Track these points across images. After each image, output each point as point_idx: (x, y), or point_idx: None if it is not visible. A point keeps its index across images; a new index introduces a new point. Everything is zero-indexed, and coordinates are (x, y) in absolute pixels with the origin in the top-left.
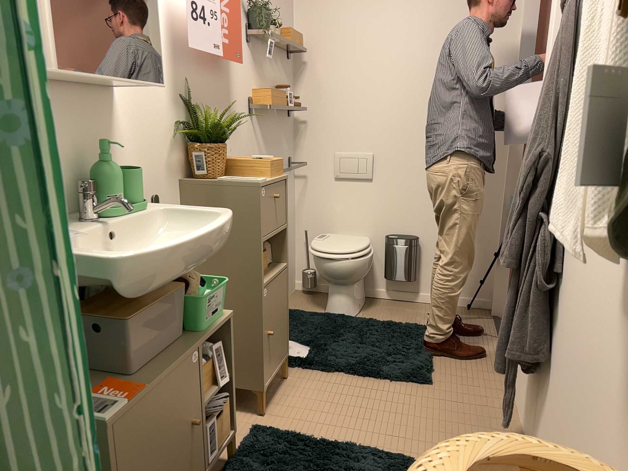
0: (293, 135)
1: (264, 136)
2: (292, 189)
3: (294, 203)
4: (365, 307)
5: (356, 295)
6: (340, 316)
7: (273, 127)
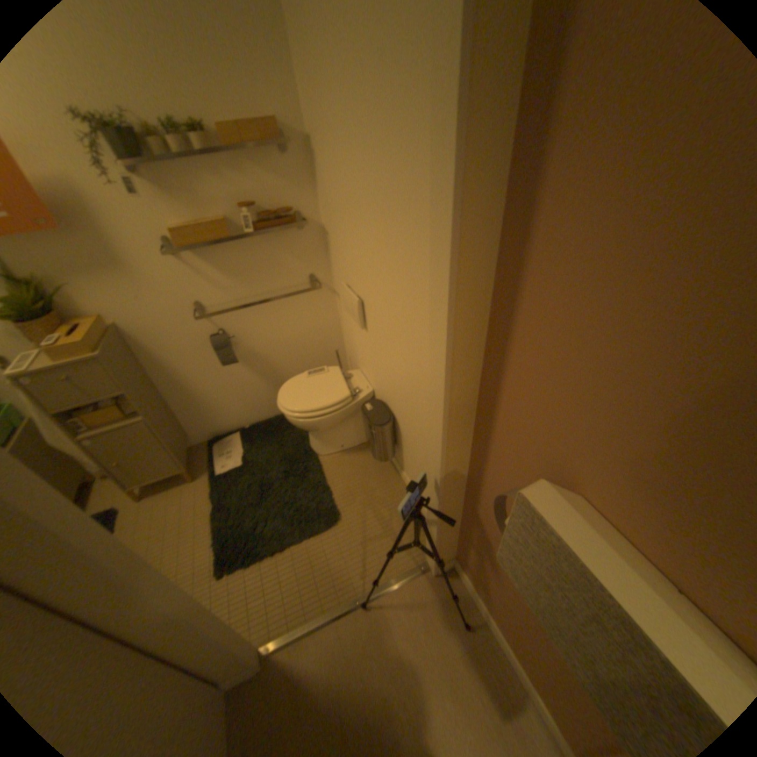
0: (316, 244)
1: (215, 266)
2: (322, 304)
3: (330, 317)
4: (351, 449)
5: (331, 438)
6: (306, 449)
7: (241, 250)
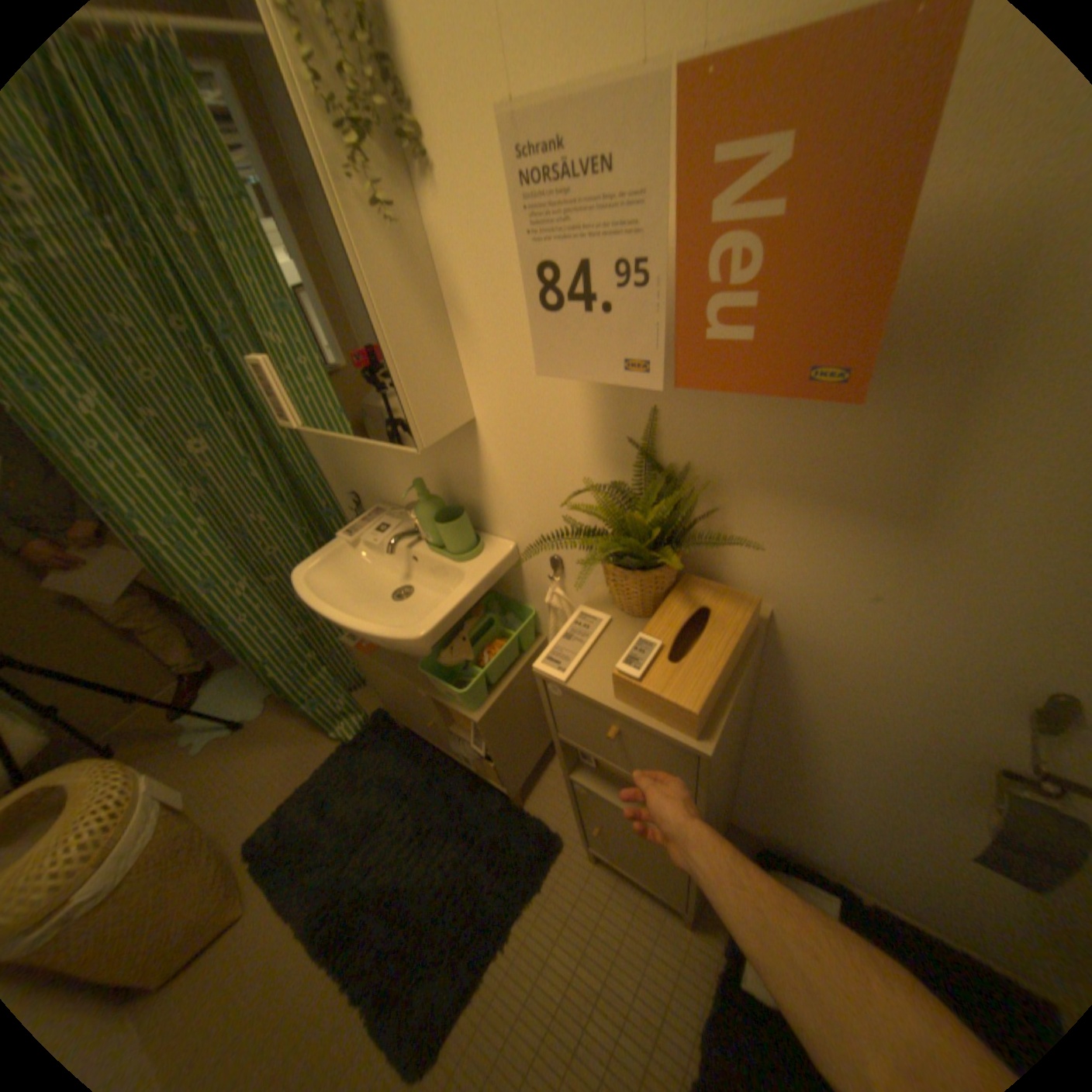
0: None
1: None
2: None
3: None
4: None
5: None
6: None
7: None
